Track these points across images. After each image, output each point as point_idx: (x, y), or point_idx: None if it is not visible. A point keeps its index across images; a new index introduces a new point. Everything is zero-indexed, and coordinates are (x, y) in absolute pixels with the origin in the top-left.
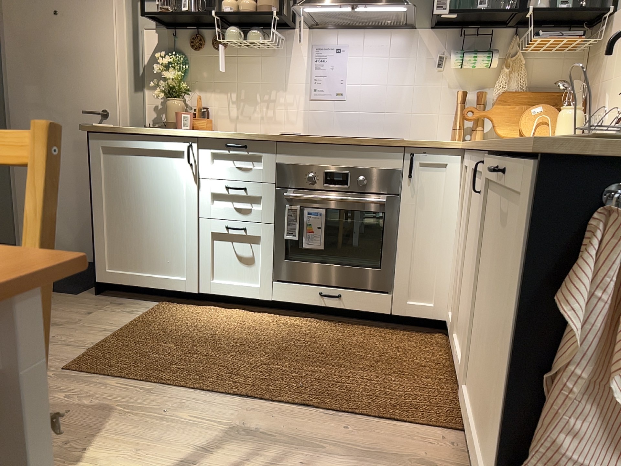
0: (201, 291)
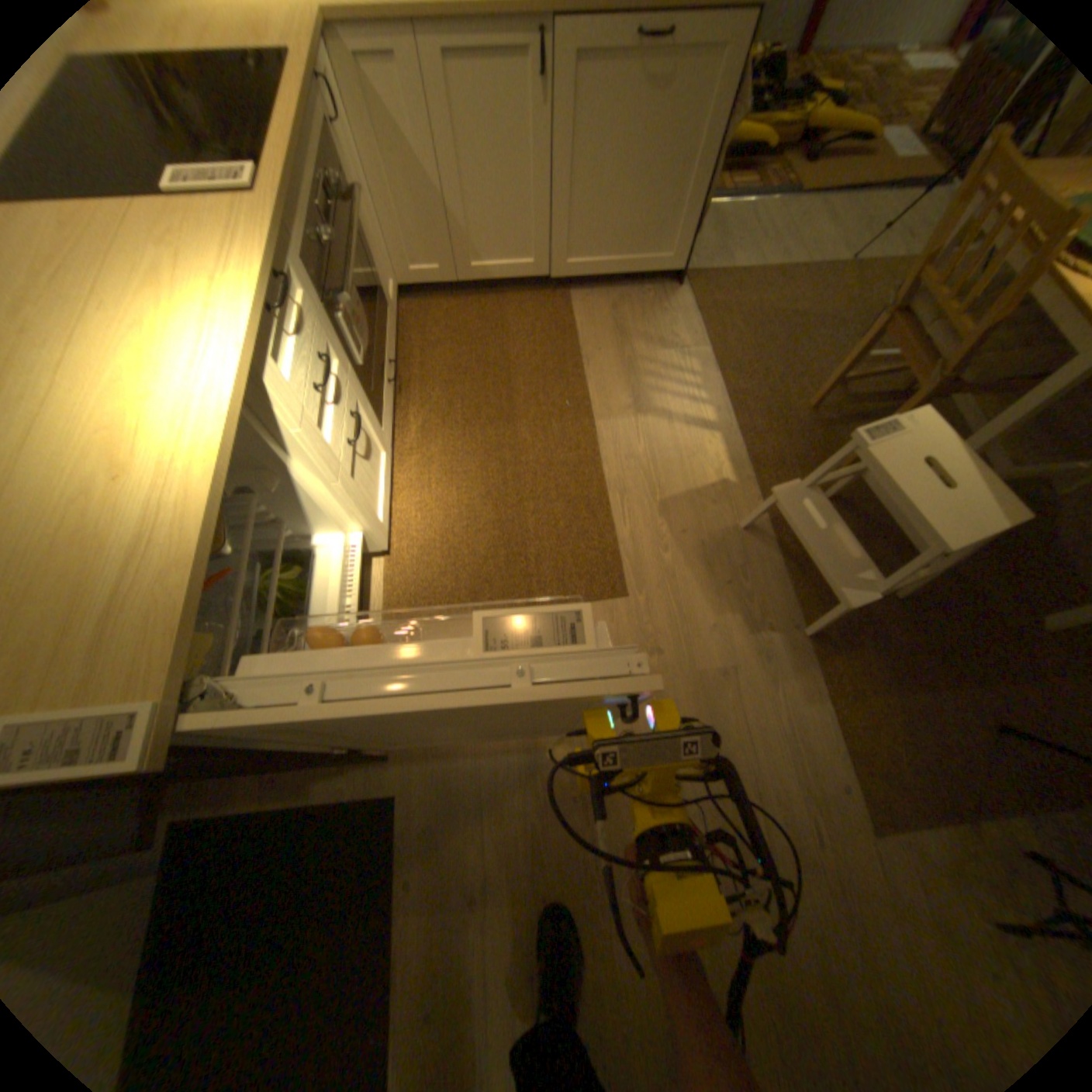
0: (386, 545)
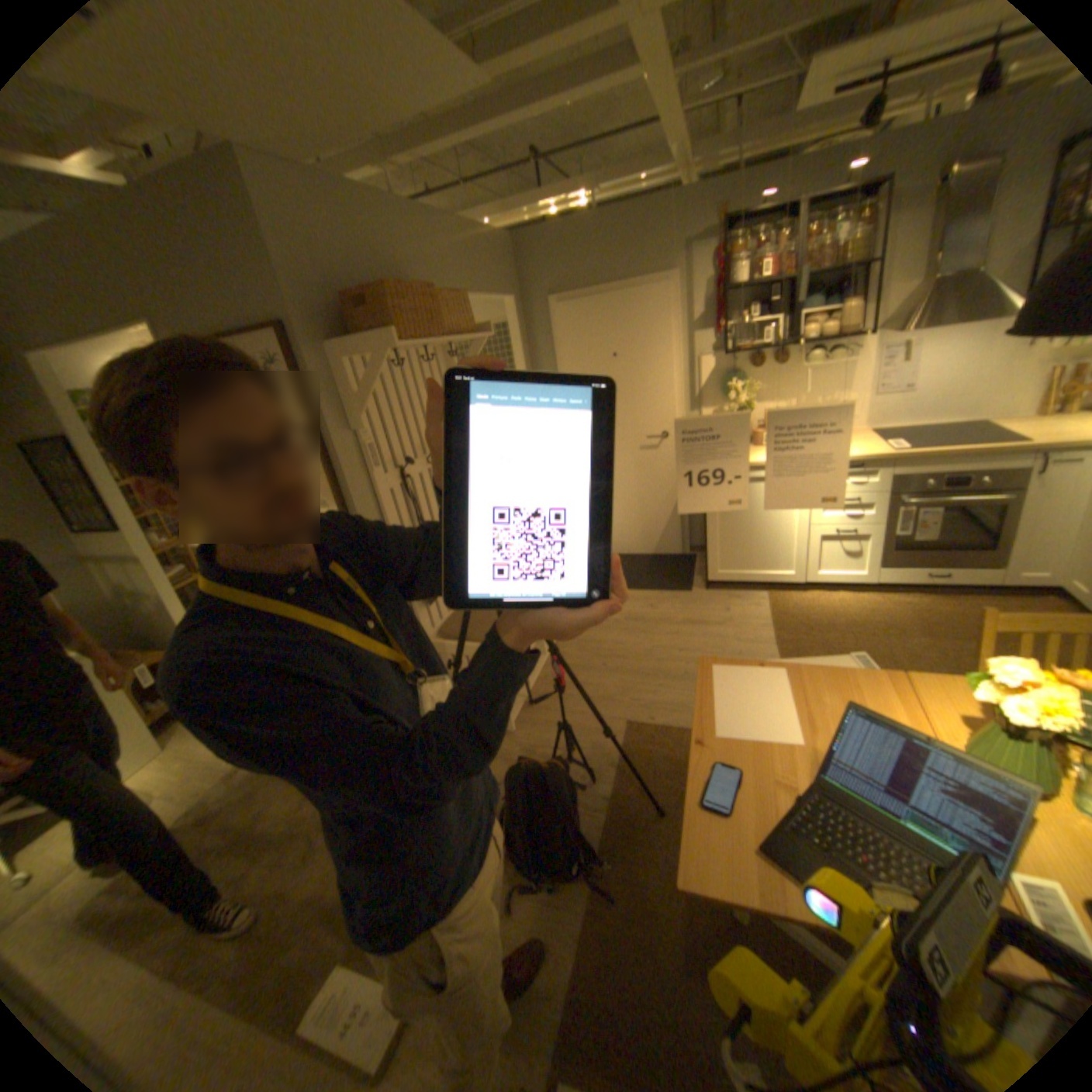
0: (809, 582)
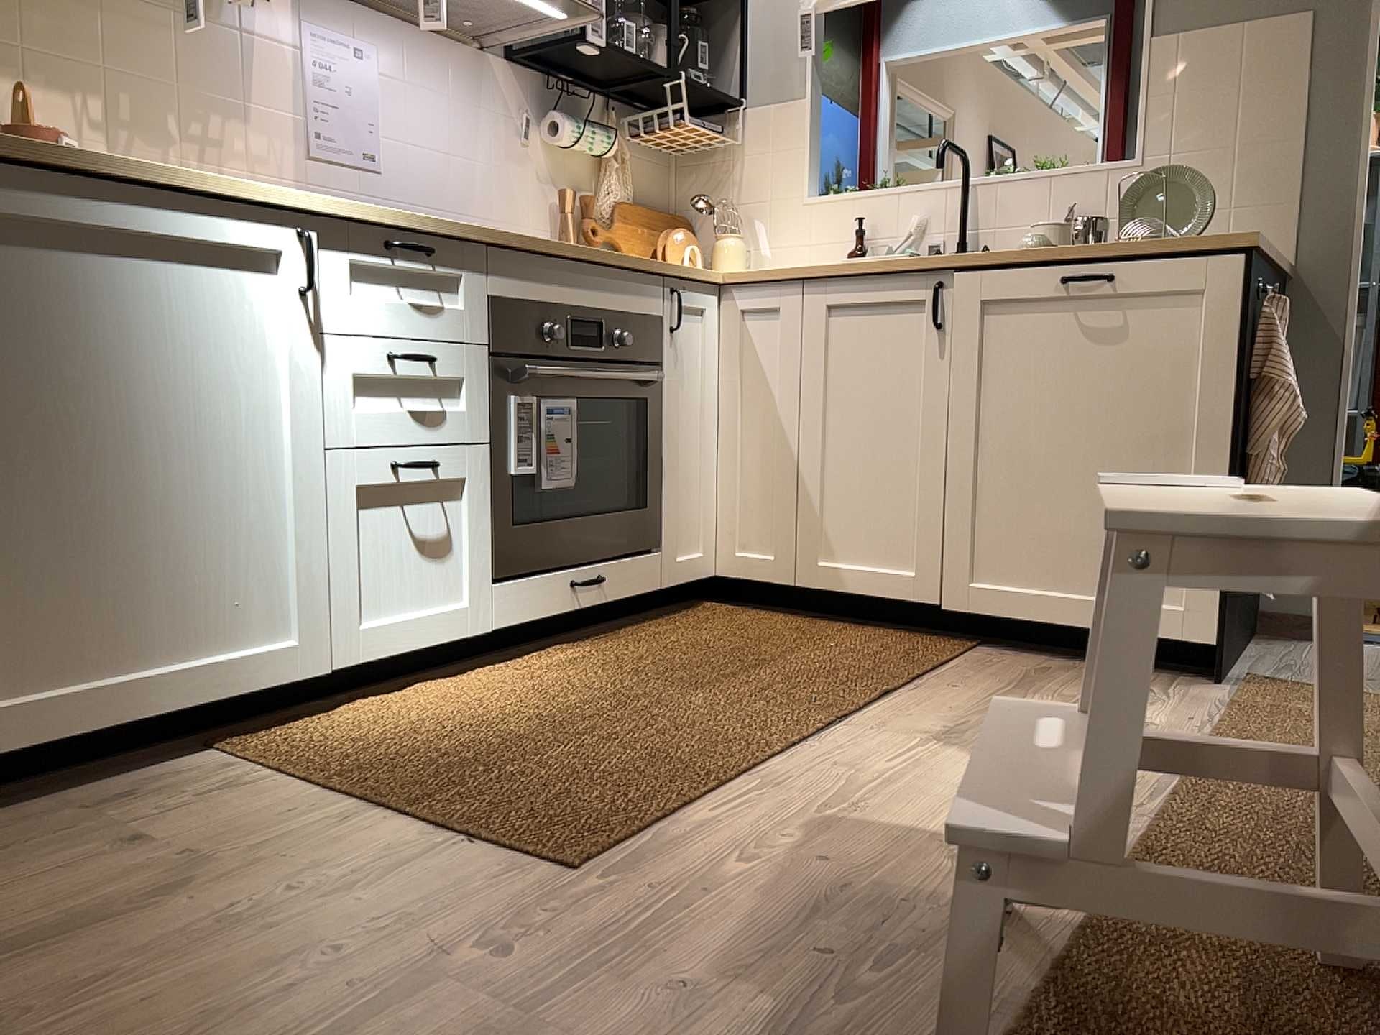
0: (338, 663)
